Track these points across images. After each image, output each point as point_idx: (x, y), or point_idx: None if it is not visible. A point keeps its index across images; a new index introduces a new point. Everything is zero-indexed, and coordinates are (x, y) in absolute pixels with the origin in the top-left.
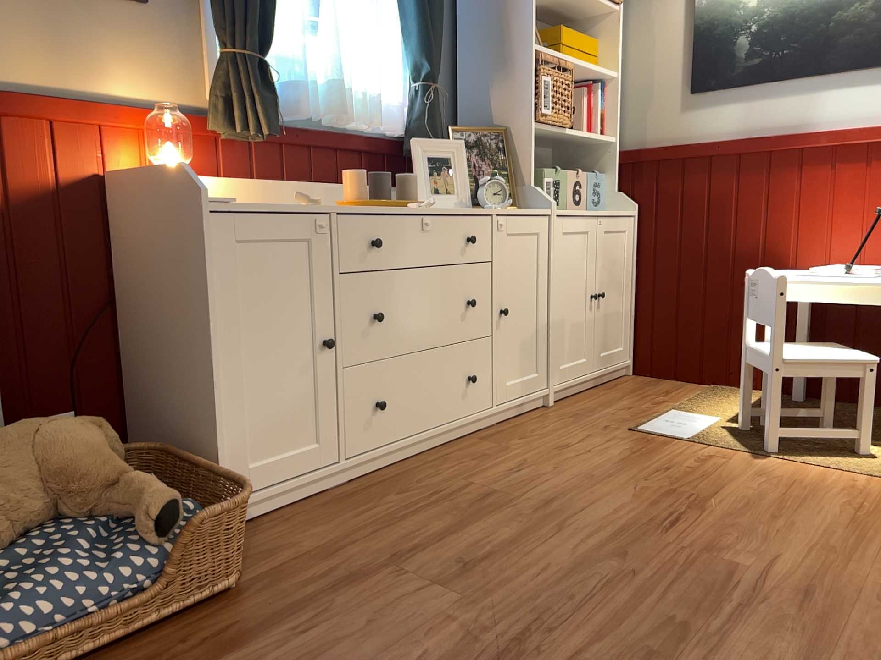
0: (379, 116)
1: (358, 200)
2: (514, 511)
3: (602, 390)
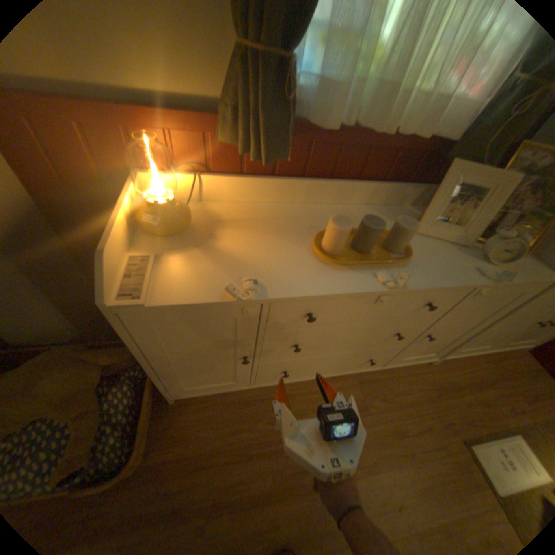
0: (443, 111)
1: (330, 255)
2: (310, 507)
3: (486, 362)
